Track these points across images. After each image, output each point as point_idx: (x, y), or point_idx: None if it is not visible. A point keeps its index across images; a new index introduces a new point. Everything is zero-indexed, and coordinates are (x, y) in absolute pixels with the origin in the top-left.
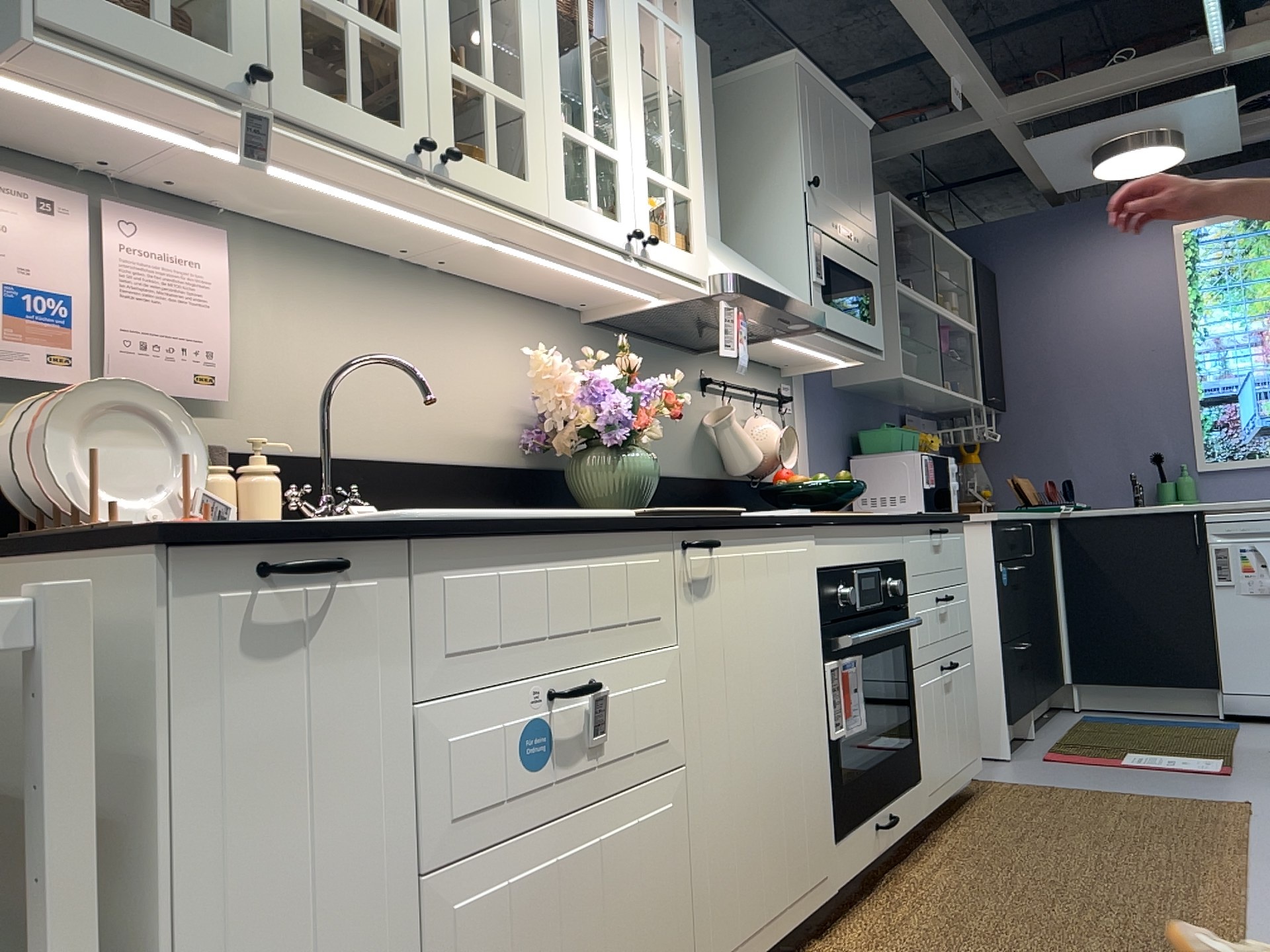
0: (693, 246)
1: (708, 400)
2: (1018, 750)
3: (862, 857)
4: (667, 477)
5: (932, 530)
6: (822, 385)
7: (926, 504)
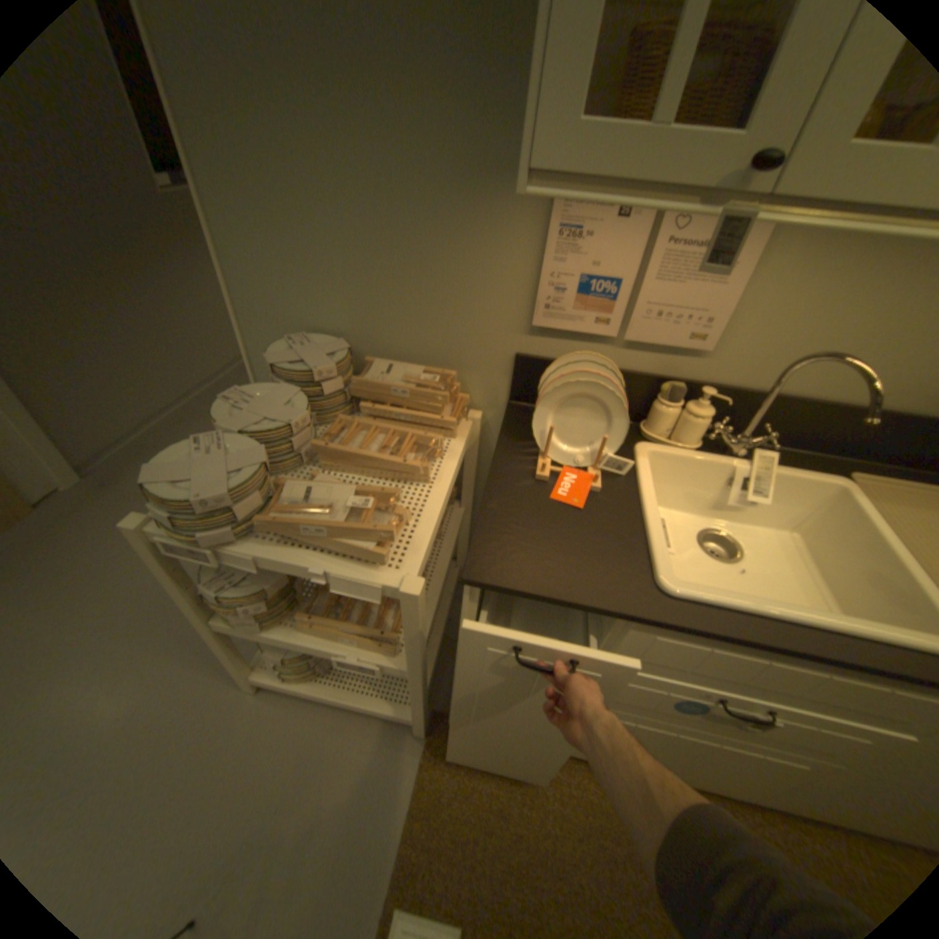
0: None
1: None
2: None
3: None
4: None
5: None
6: None
7: None
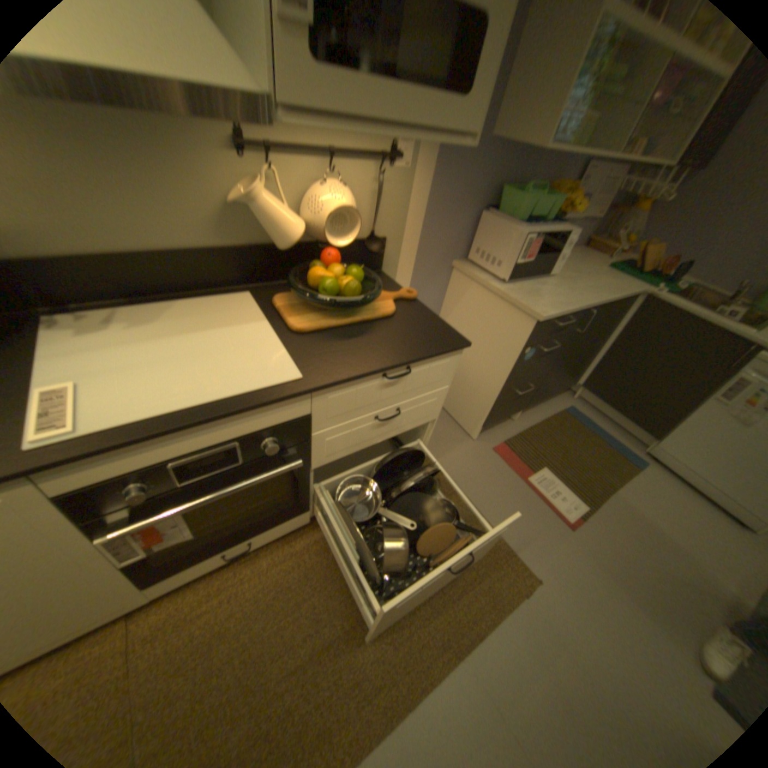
0: None
1: (244, 159)
2: (491, 430)
3: (193, 574)
4: (163, 249)
5: (384, 373)
6: None
7: (513, 273)
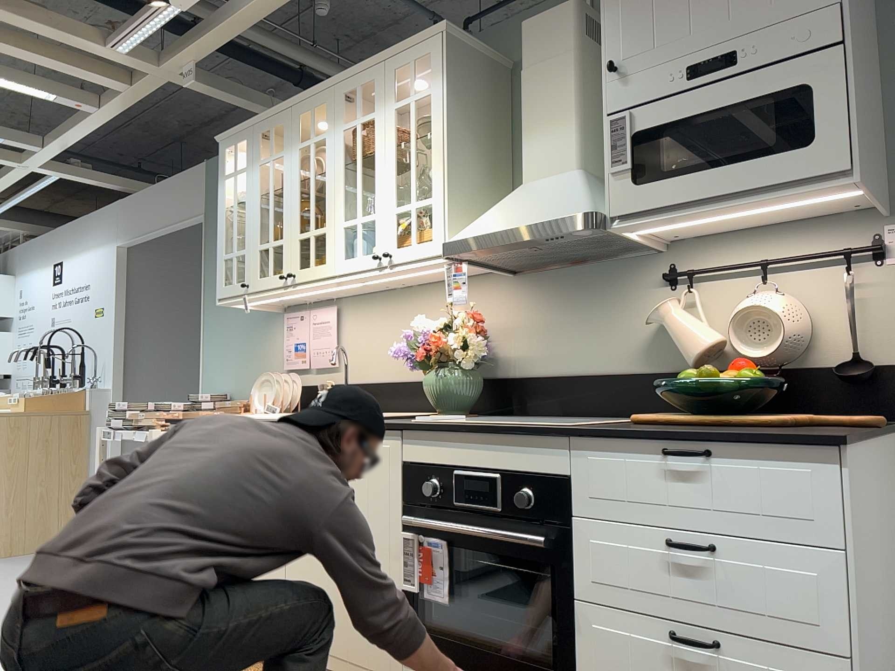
0: (434, 233)
1: (675, 293)
2: None
3: None
4: (598, 375)
5: (665, 449)
6: None
7: None
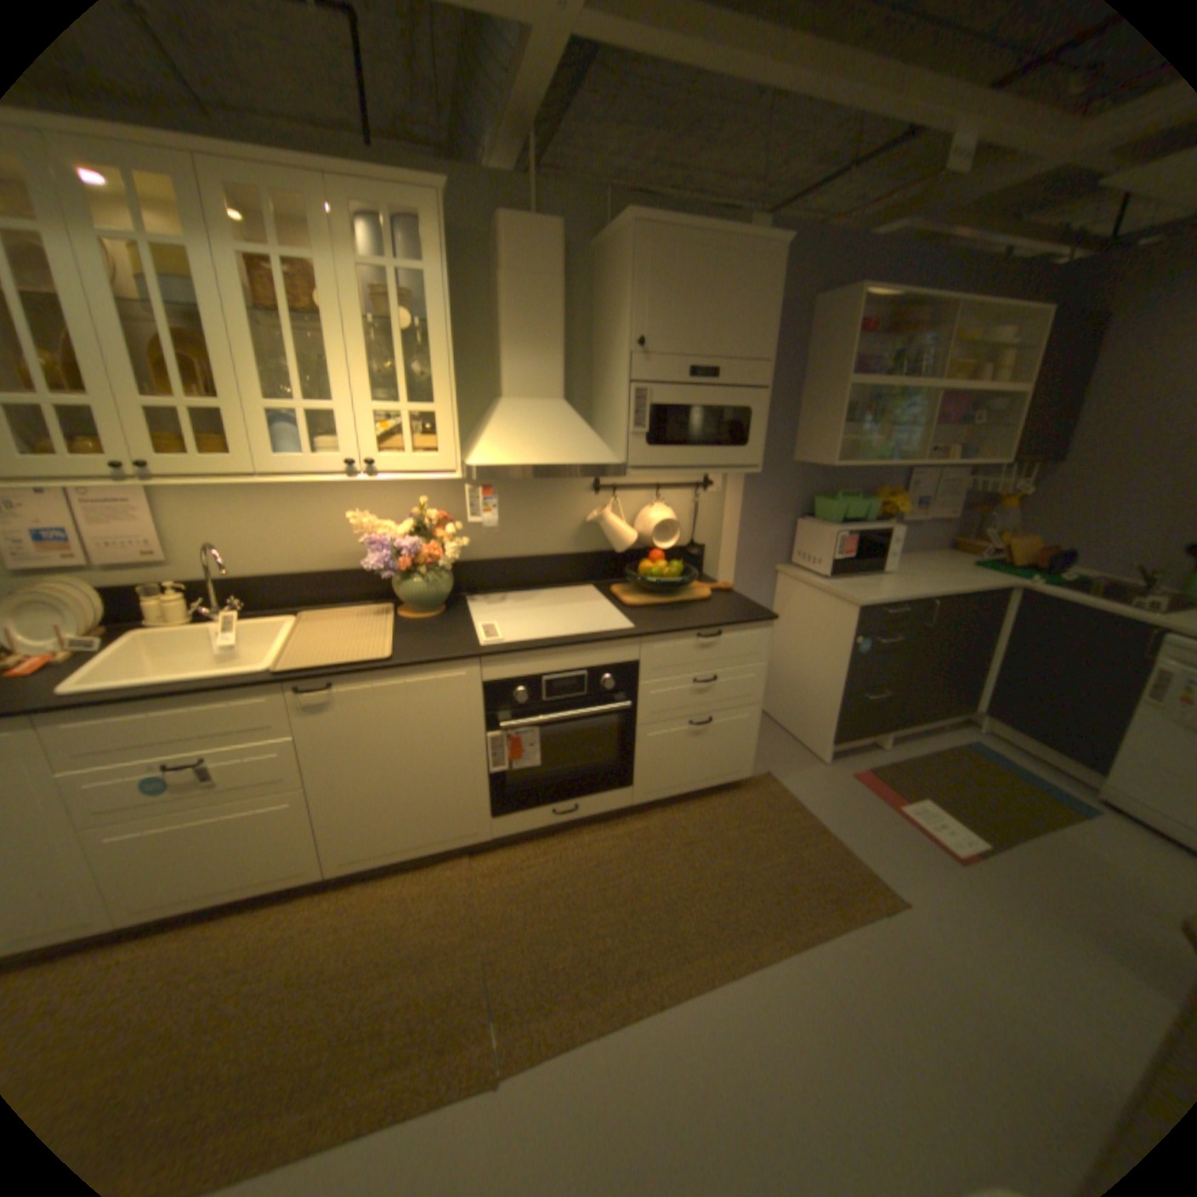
0: (440, 447)
1: (598, 498)
2: (852, 758)
3: (527, 825)
4: (540, 557)
5: (698, 634)
6: (770, 463)
7: (834, 570)
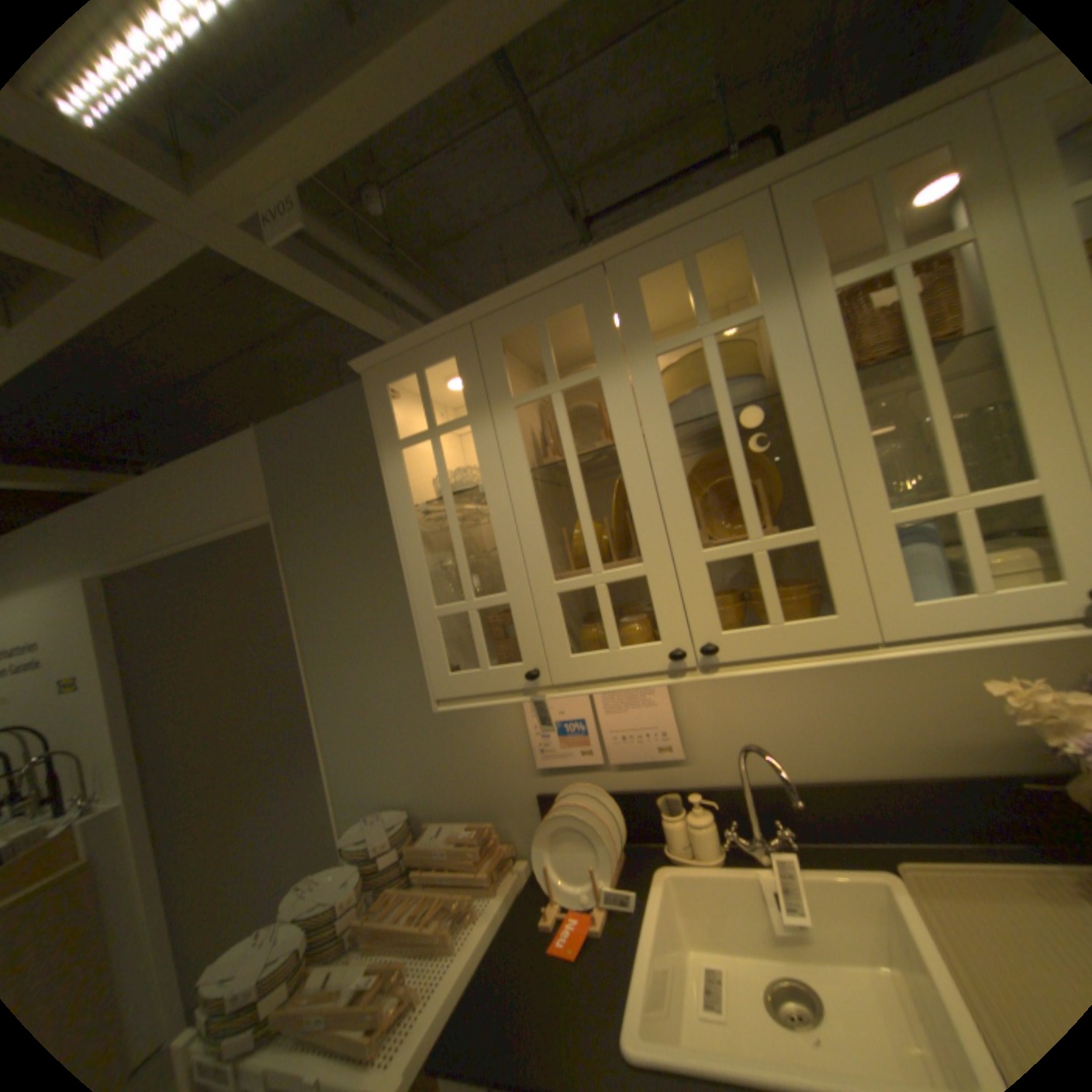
0: None
1: None
2: None
3: None
4: None
5: None
6: None
7: None
